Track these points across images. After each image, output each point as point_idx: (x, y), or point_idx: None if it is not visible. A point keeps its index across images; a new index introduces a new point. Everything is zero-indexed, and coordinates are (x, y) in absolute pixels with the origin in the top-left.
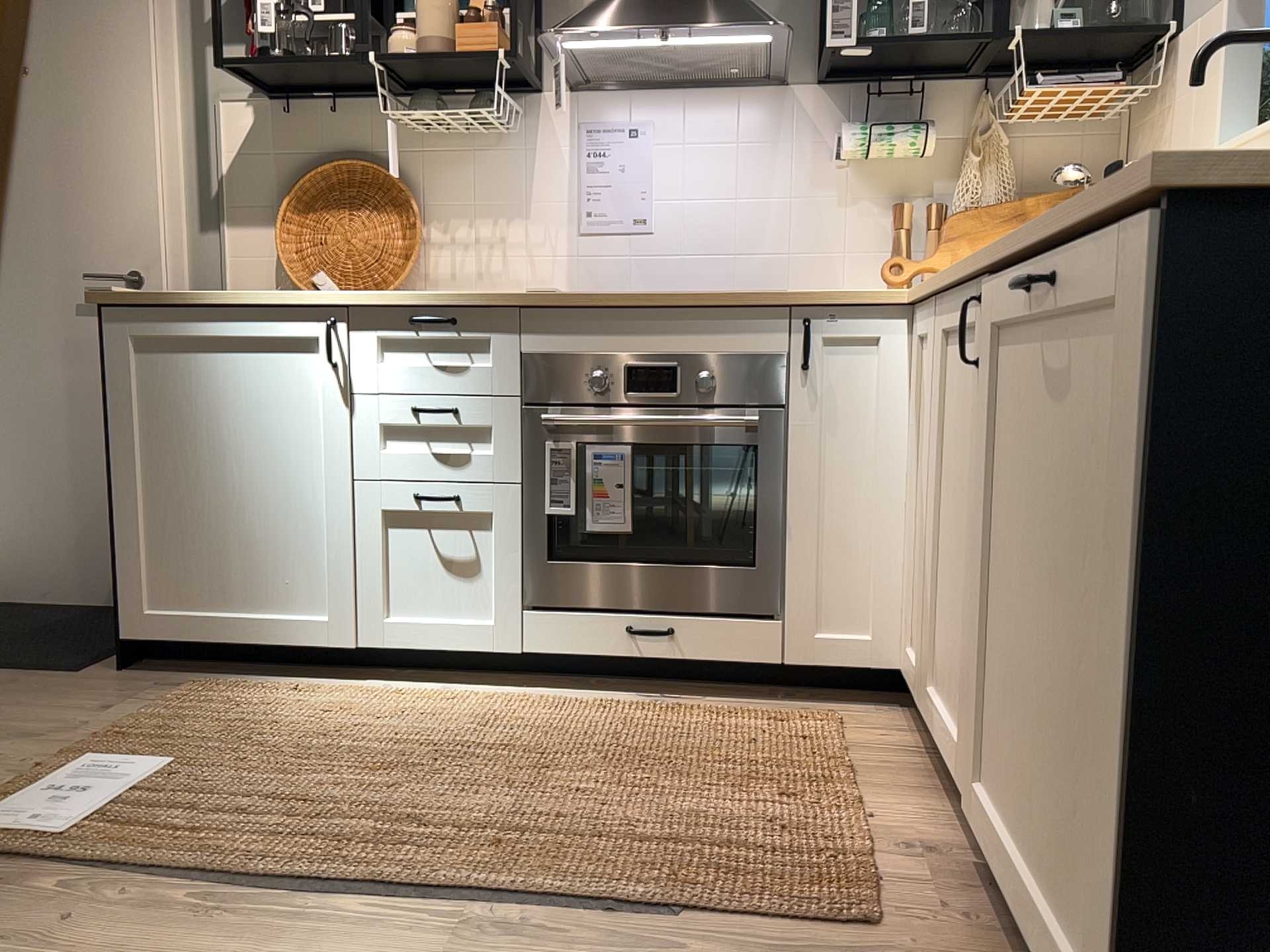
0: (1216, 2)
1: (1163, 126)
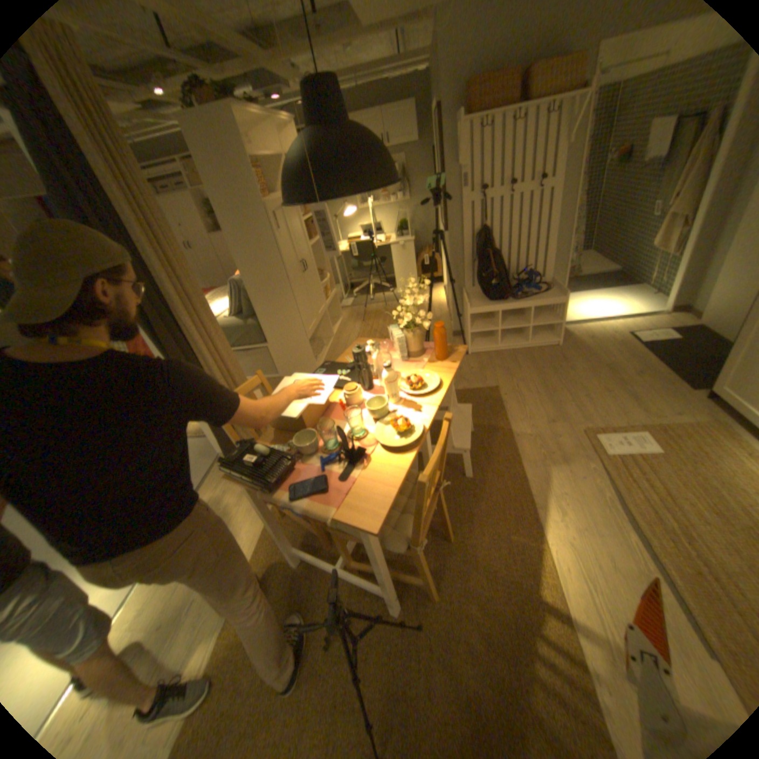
0: None
1: None
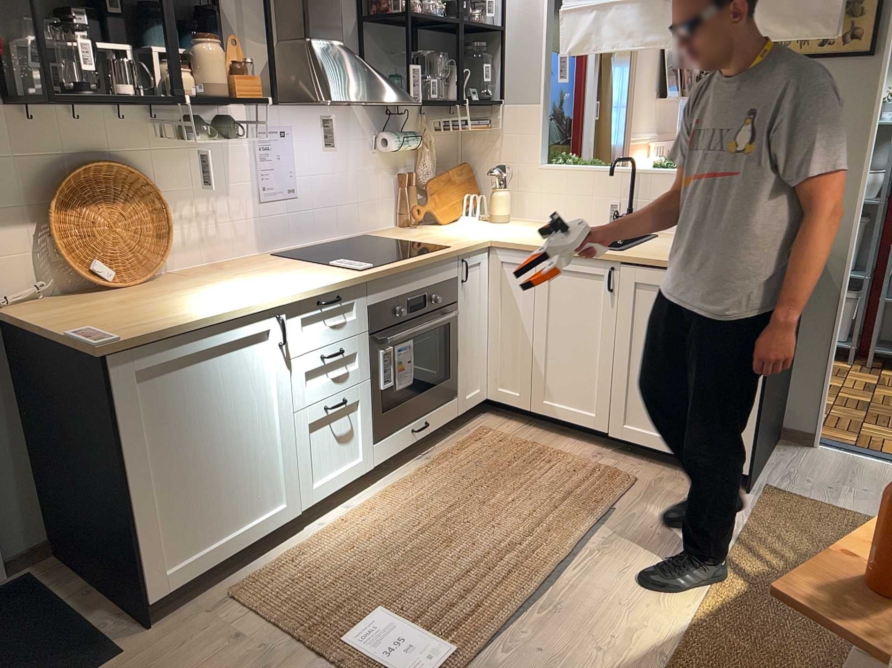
0: (534, 102)
1: (498, 141)
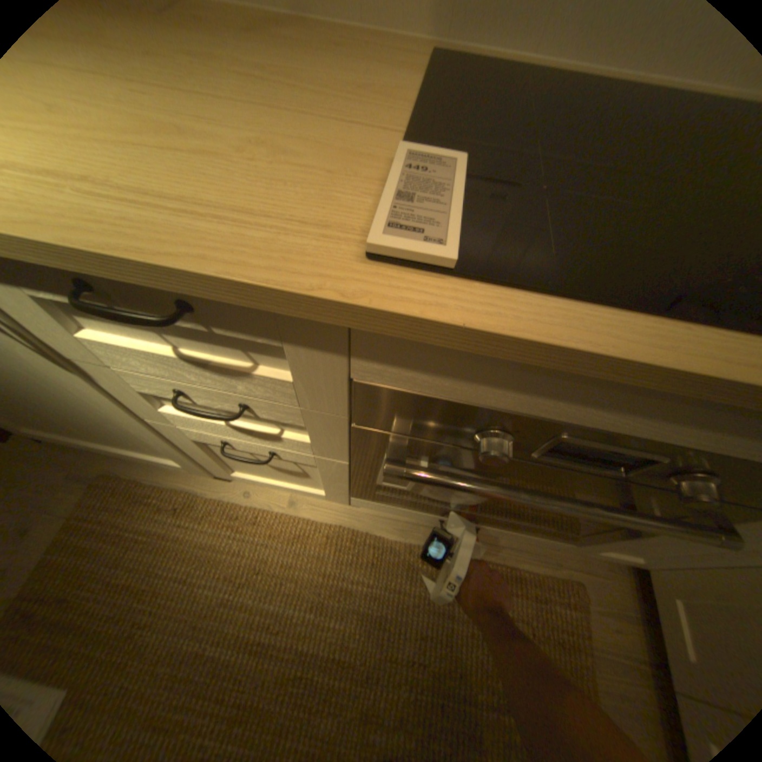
0: None
1: None
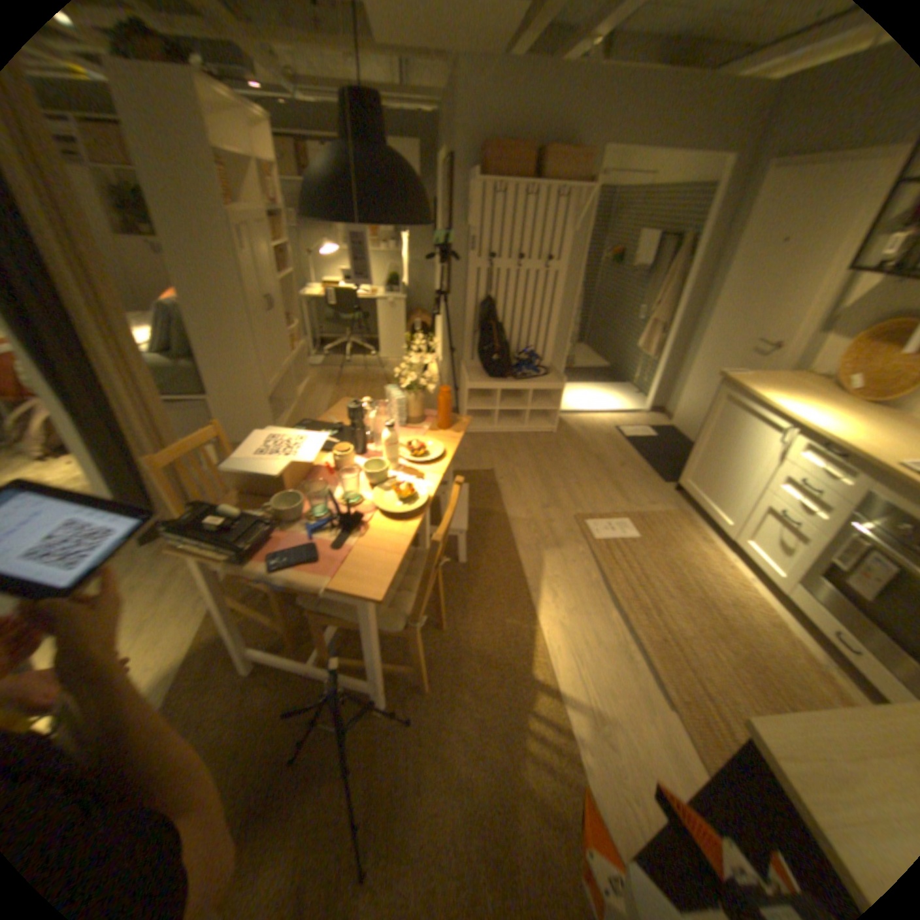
0: None
1: None
